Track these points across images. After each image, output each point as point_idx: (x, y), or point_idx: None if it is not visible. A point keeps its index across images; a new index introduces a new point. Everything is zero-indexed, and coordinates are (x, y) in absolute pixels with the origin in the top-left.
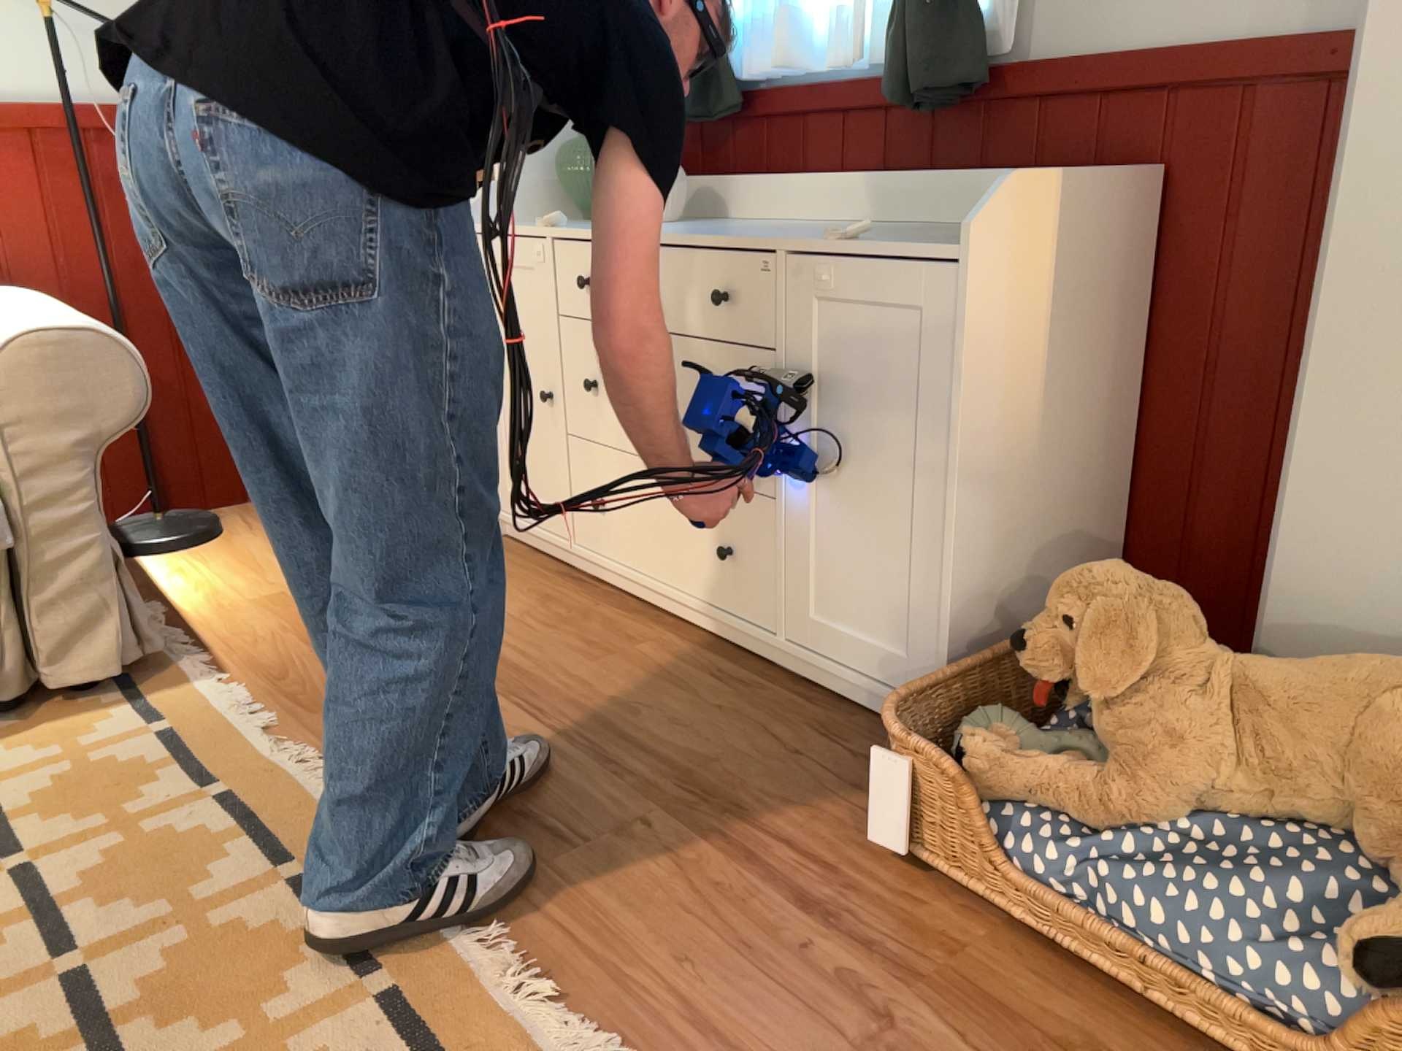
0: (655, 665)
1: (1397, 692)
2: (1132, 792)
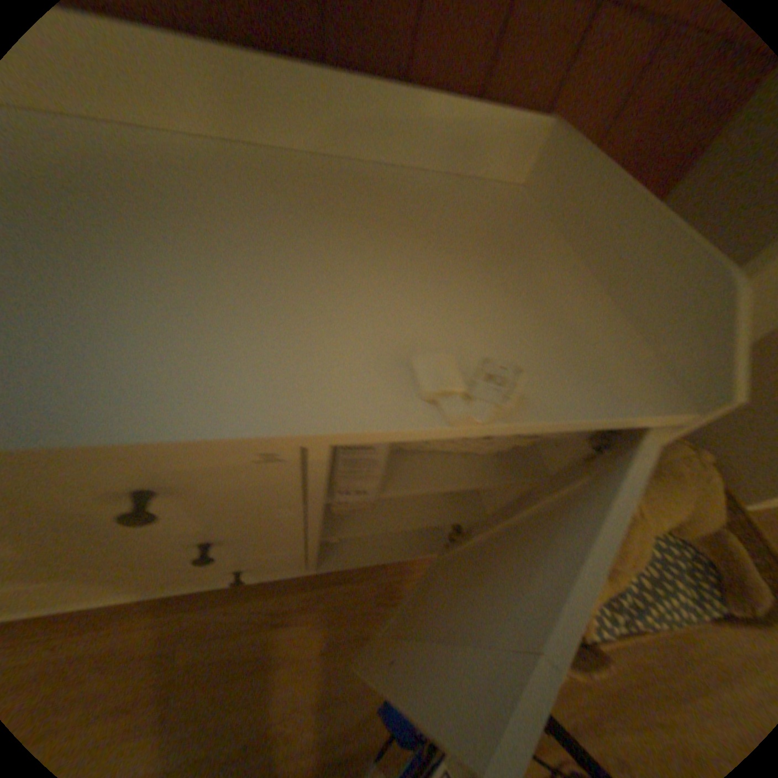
0: (220, 661)
1: (699, 487)
2: (620, 576)
